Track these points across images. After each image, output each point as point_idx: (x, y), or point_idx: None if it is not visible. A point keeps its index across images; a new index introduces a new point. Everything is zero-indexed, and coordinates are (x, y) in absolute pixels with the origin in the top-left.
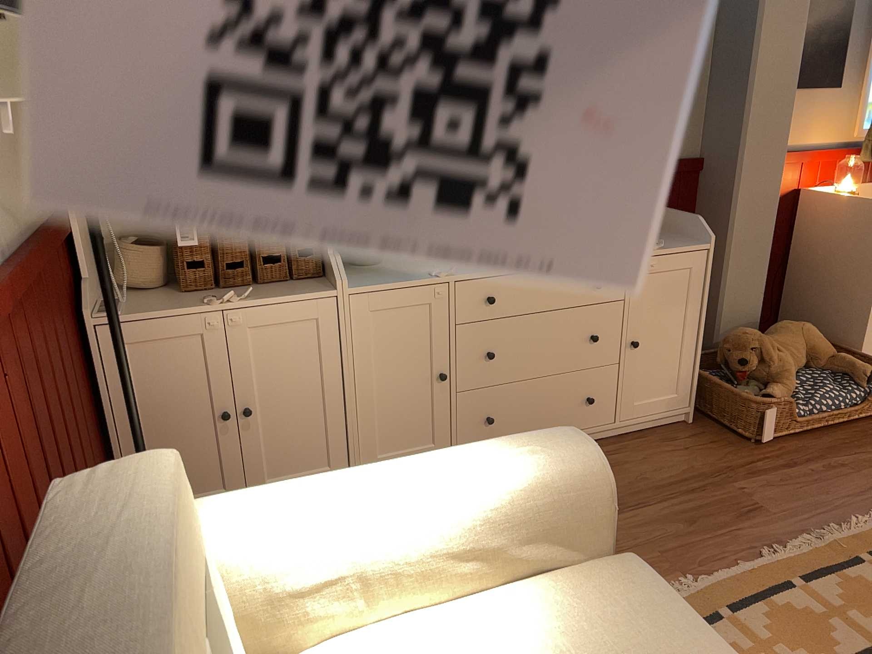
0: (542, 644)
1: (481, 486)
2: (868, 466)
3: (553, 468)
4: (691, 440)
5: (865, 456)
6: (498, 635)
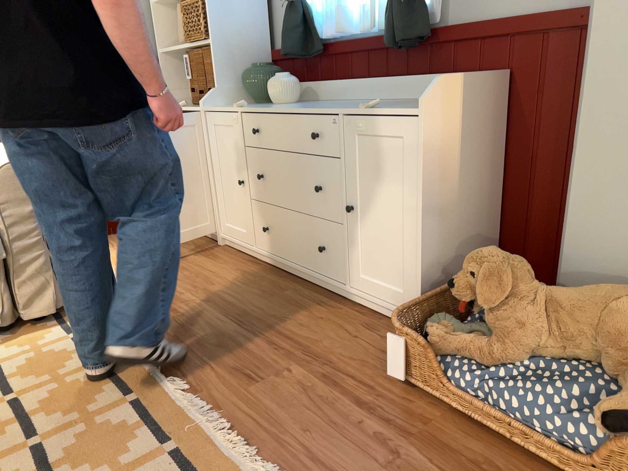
0: None
1: None
2: None
3: None
4: (376, 338)
5: None
6: None
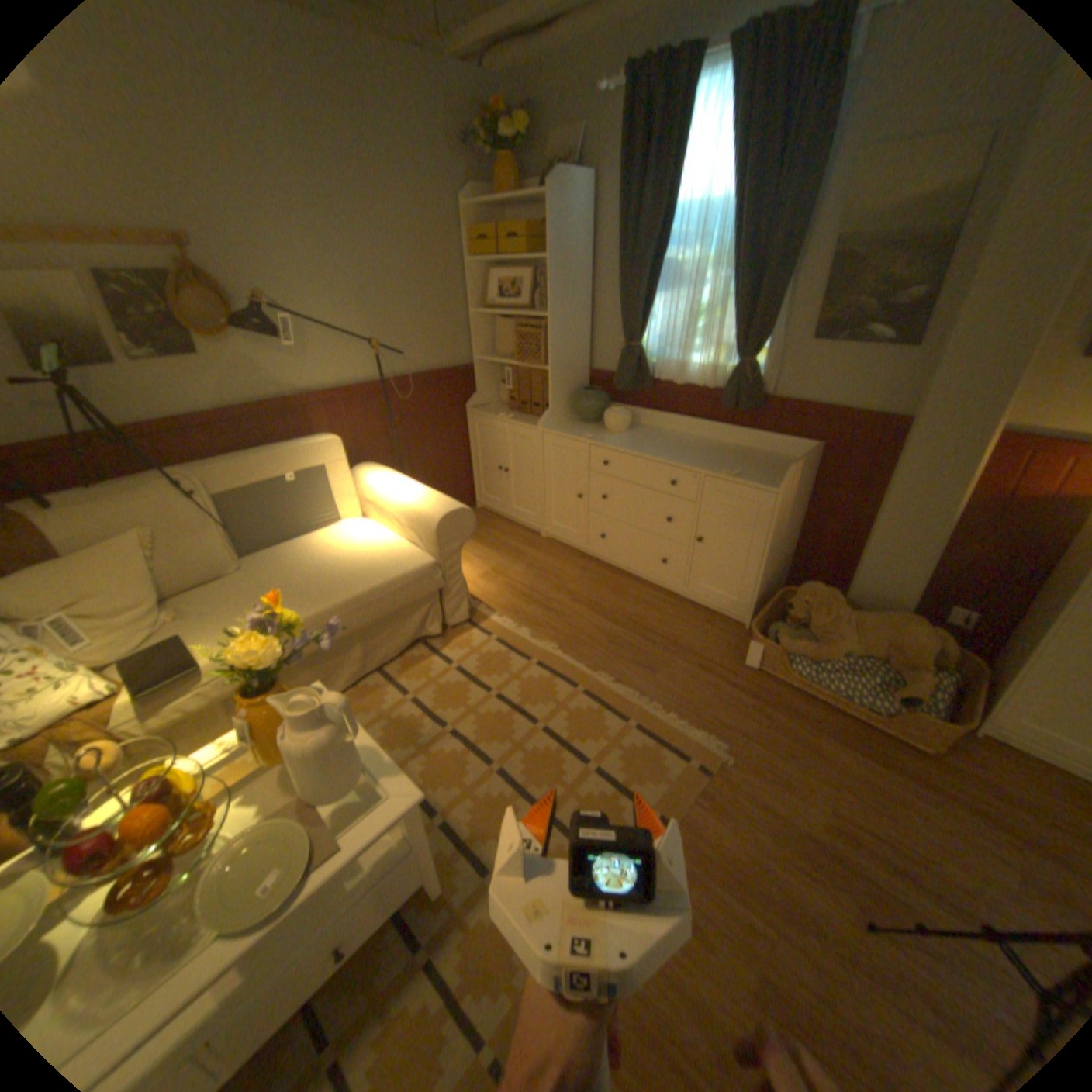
0: (375, 548)
1: (410, 500)
2: (788, 736)
3: (428, 509)
4: (719, 632)
5: (806, 735)
6: (379, 541)
